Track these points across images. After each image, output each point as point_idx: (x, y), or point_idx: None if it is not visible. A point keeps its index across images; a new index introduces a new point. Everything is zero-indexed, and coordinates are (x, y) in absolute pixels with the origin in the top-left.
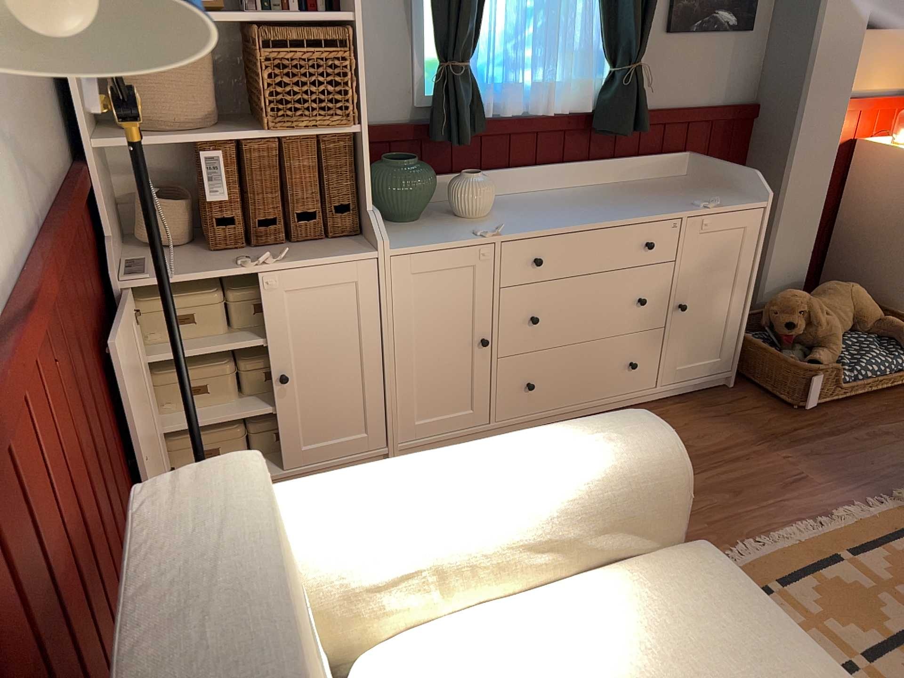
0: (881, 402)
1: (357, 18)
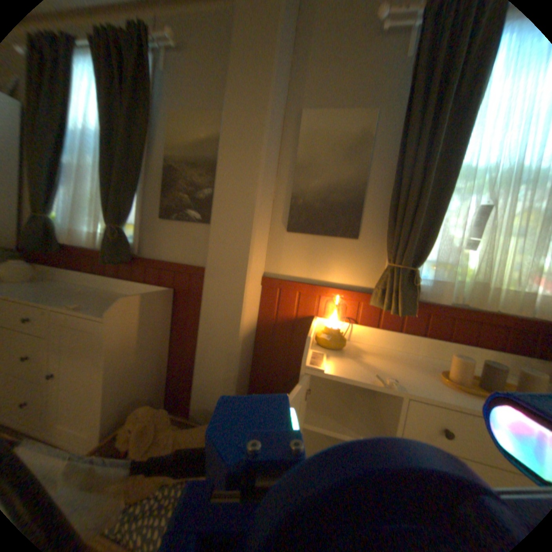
0: None
1: None
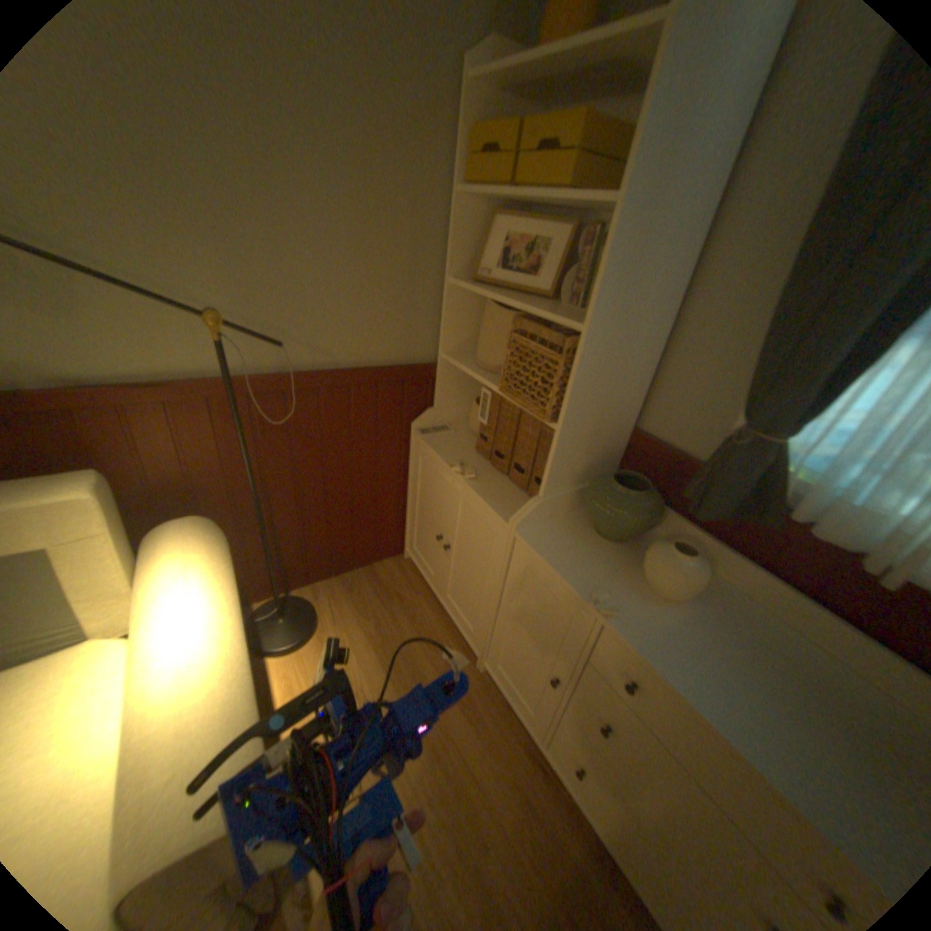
0: None
1: (590, 330)
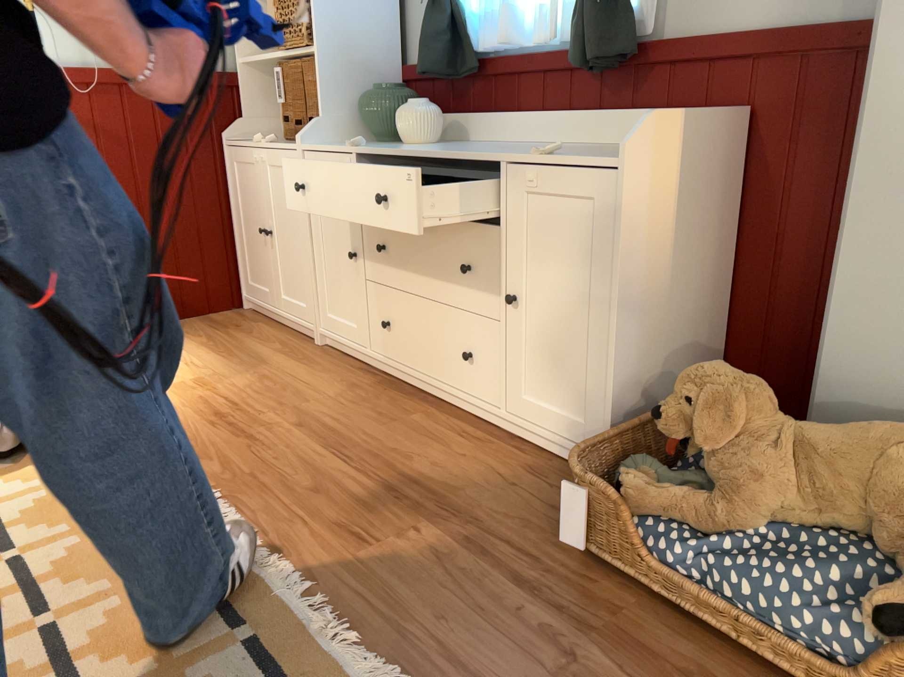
0: (725, 668)
1: None
